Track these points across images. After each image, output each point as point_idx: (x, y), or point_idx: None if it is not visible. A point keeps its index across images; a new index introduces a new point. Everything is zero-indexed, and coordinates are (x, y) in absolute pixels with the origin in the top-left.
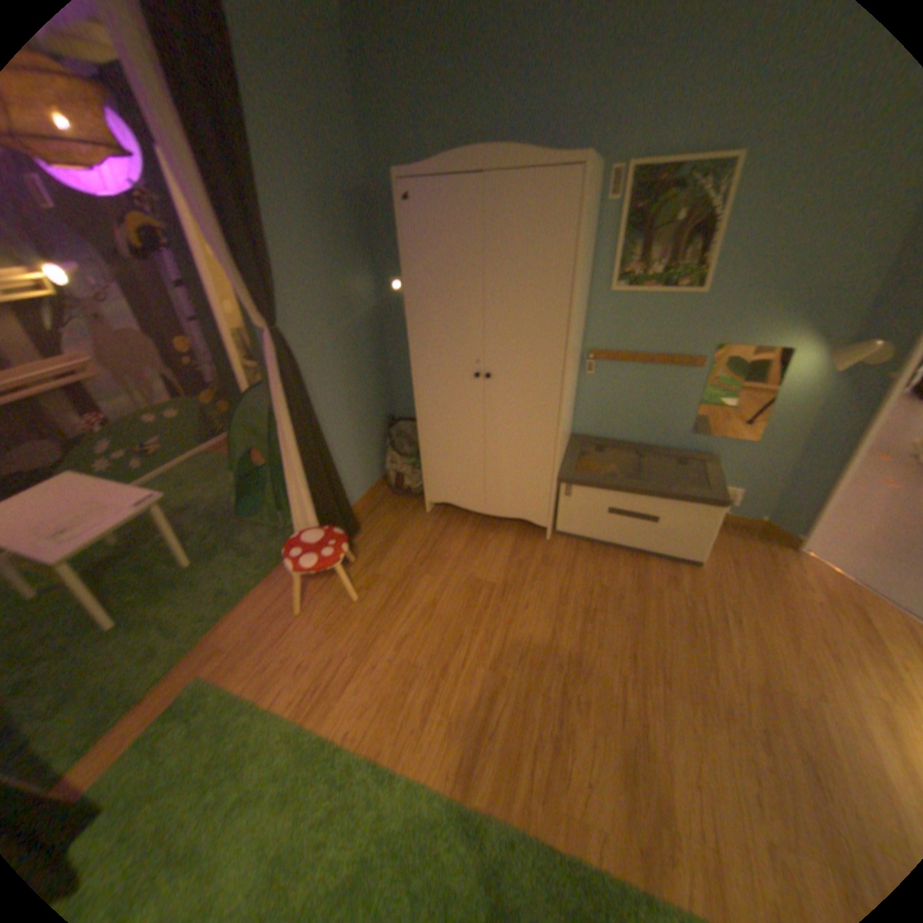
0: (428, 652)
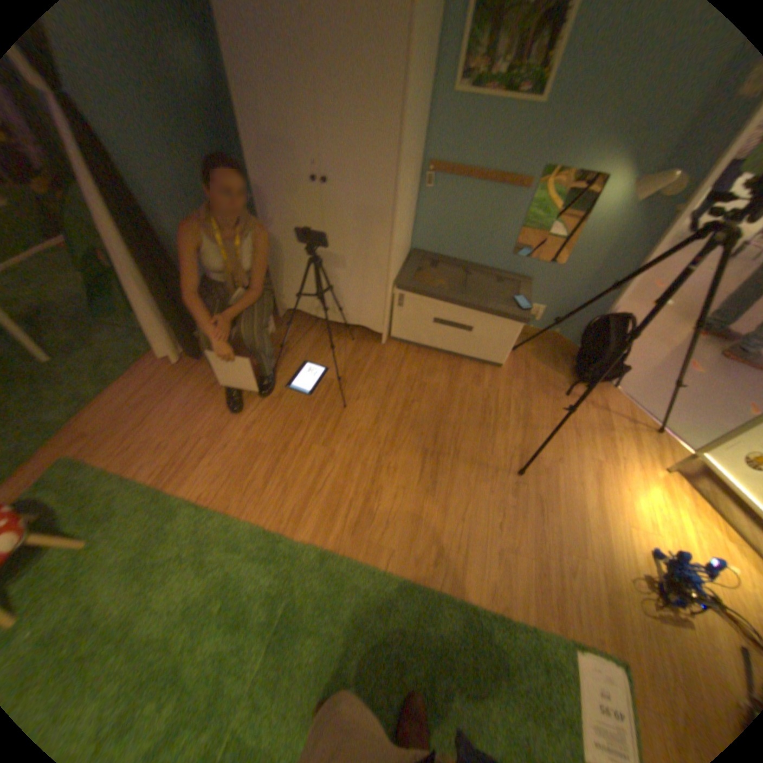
0: (273, 434)
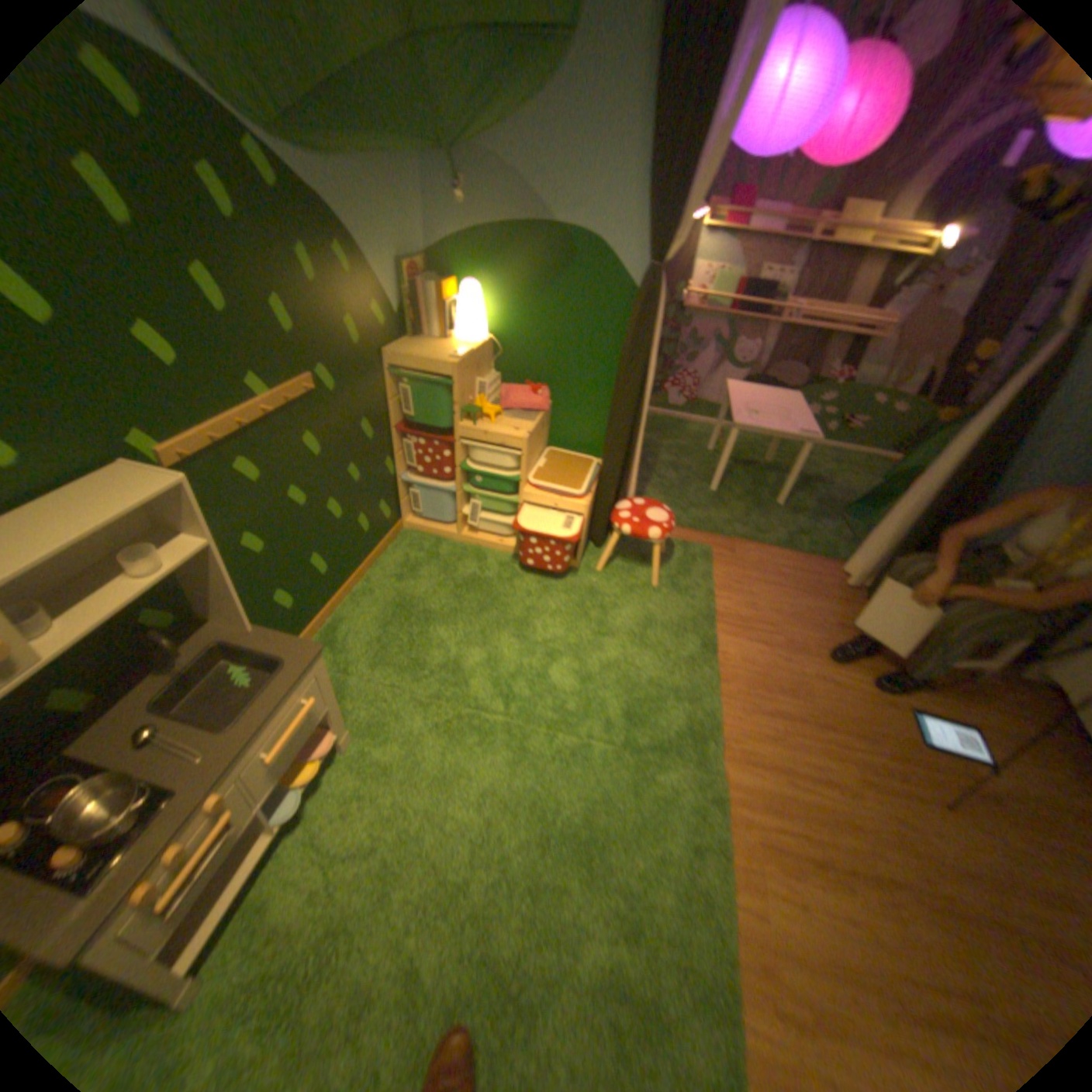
0: (833, 710)
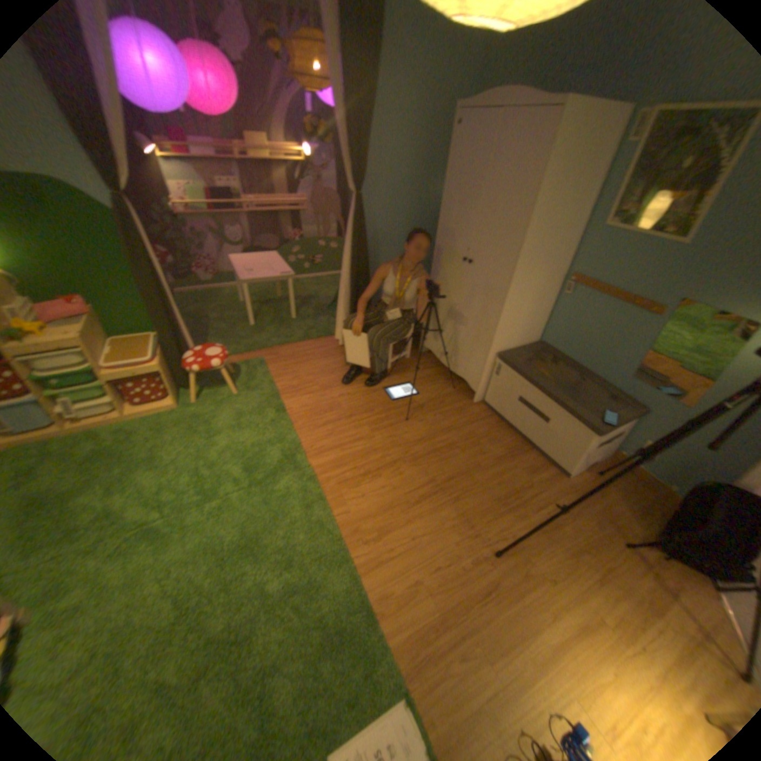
0: (351, 407)
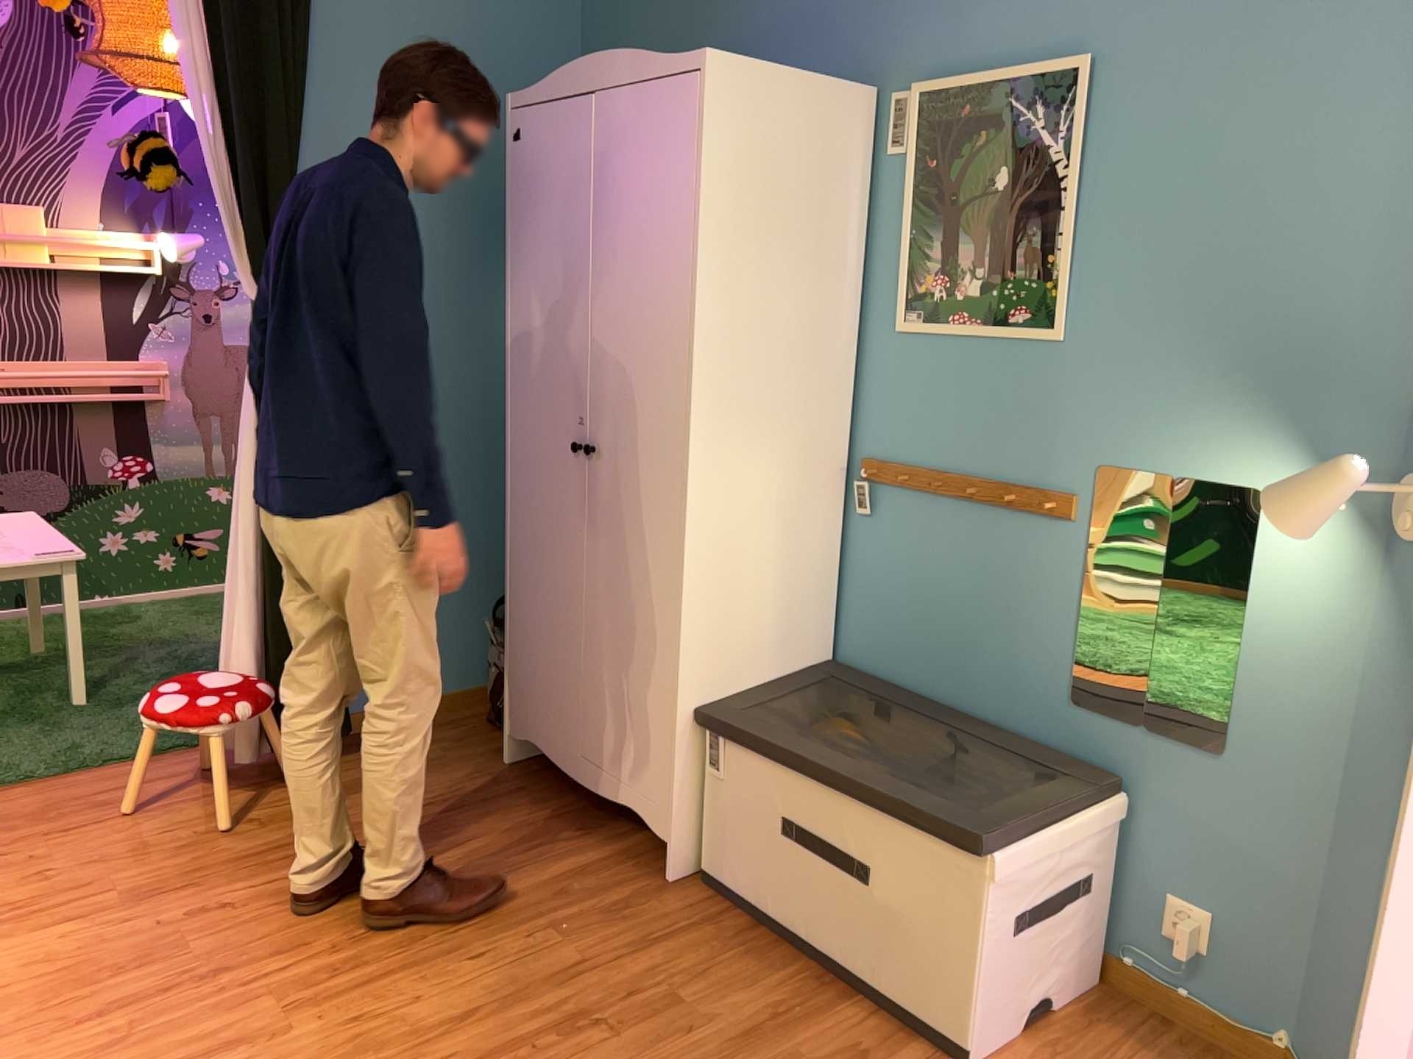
0: (227, 943)
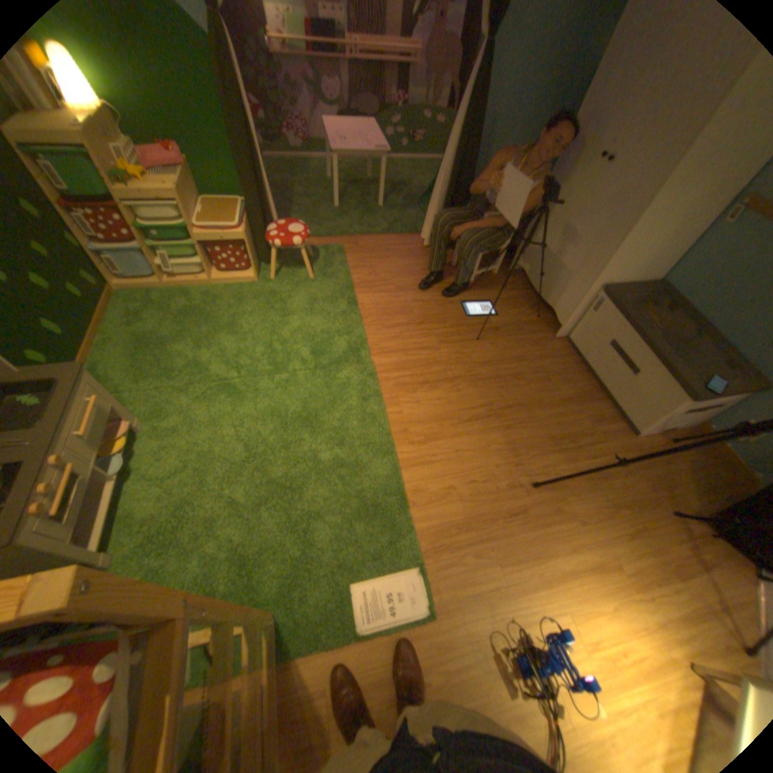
0: (422, 315)
